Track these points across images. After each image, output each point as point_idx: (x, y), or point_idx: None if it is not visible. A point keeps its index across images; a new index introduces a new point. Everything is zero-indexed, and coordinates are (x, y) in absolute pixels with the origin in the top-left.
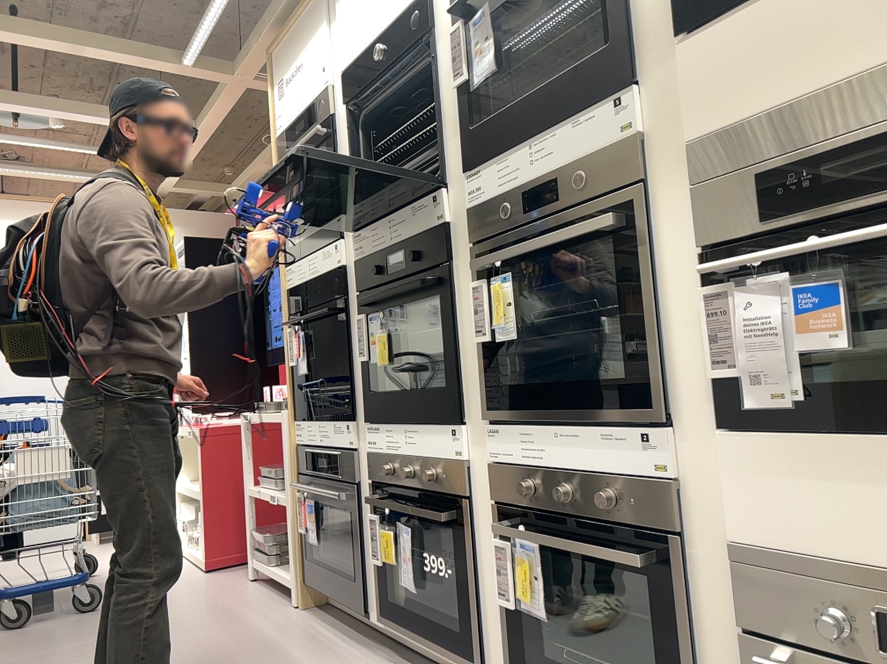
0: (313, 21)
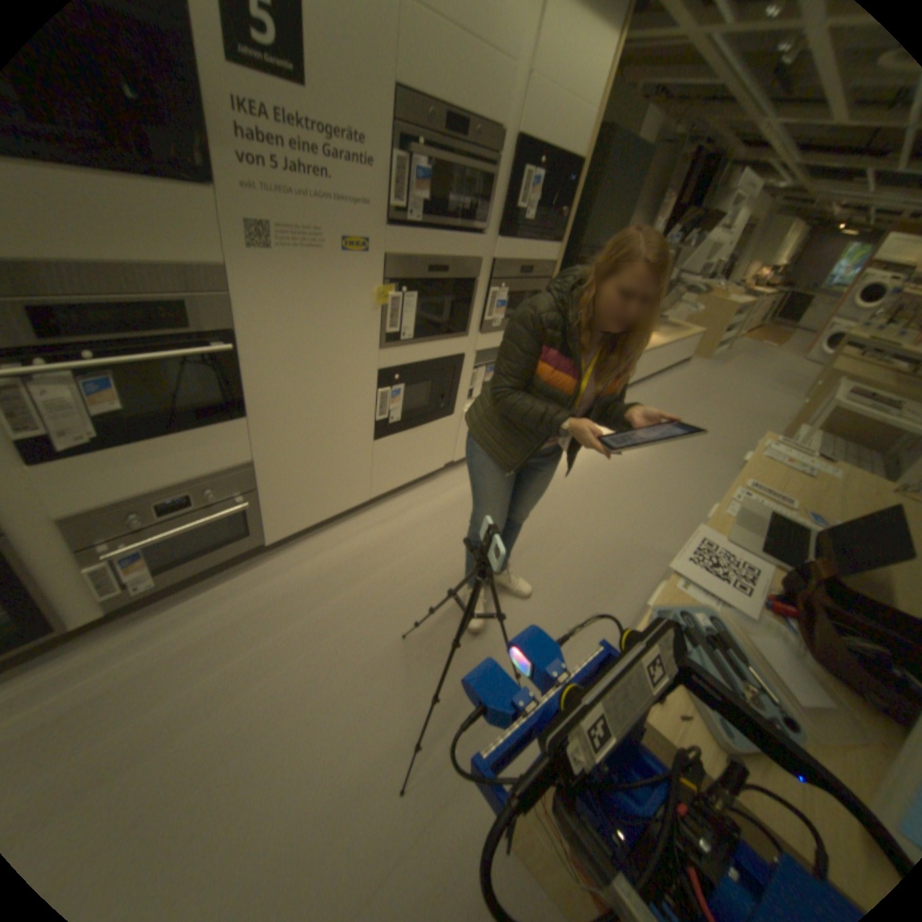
0: None
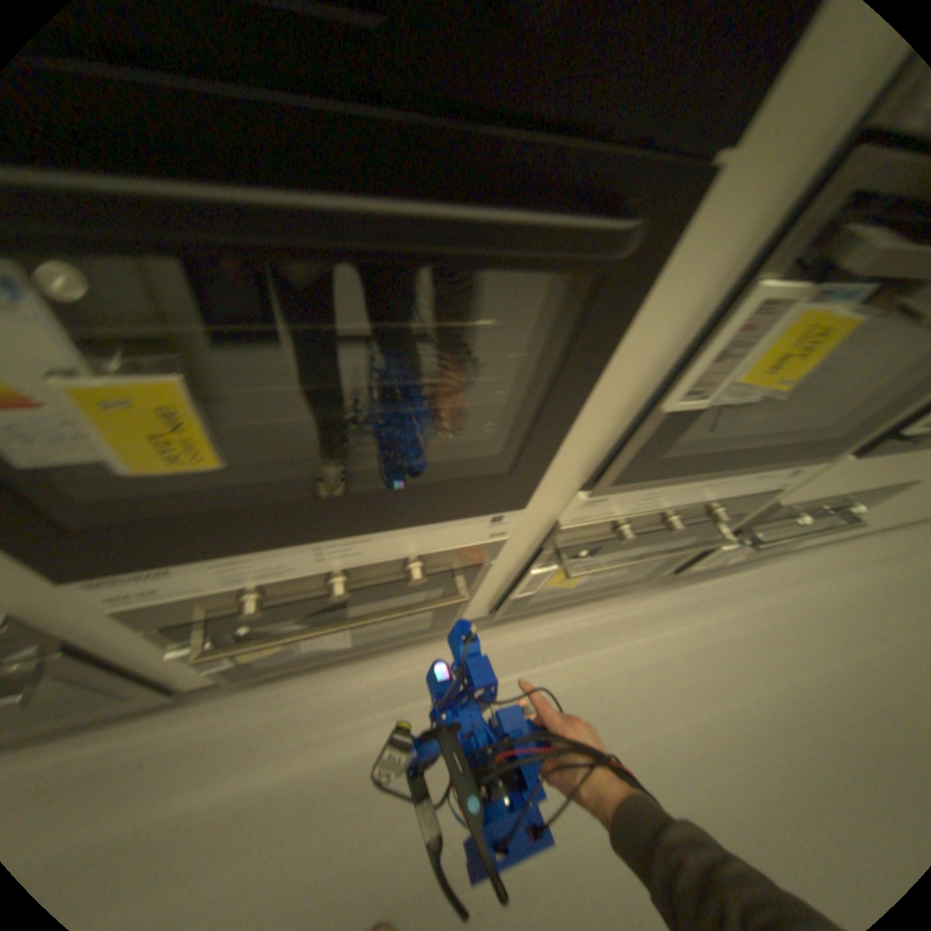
0: None
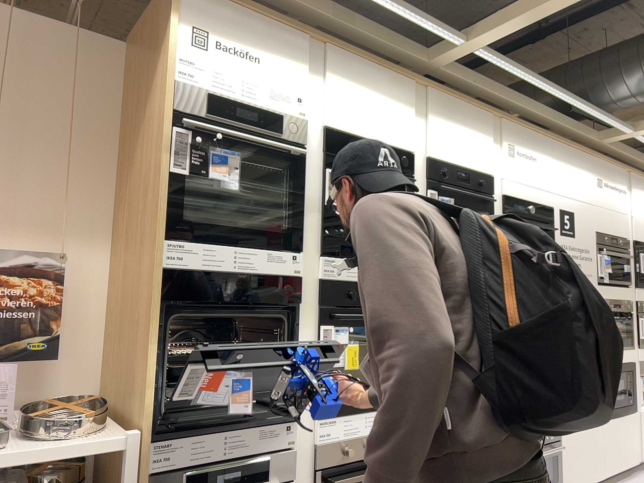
0: (291, 47)
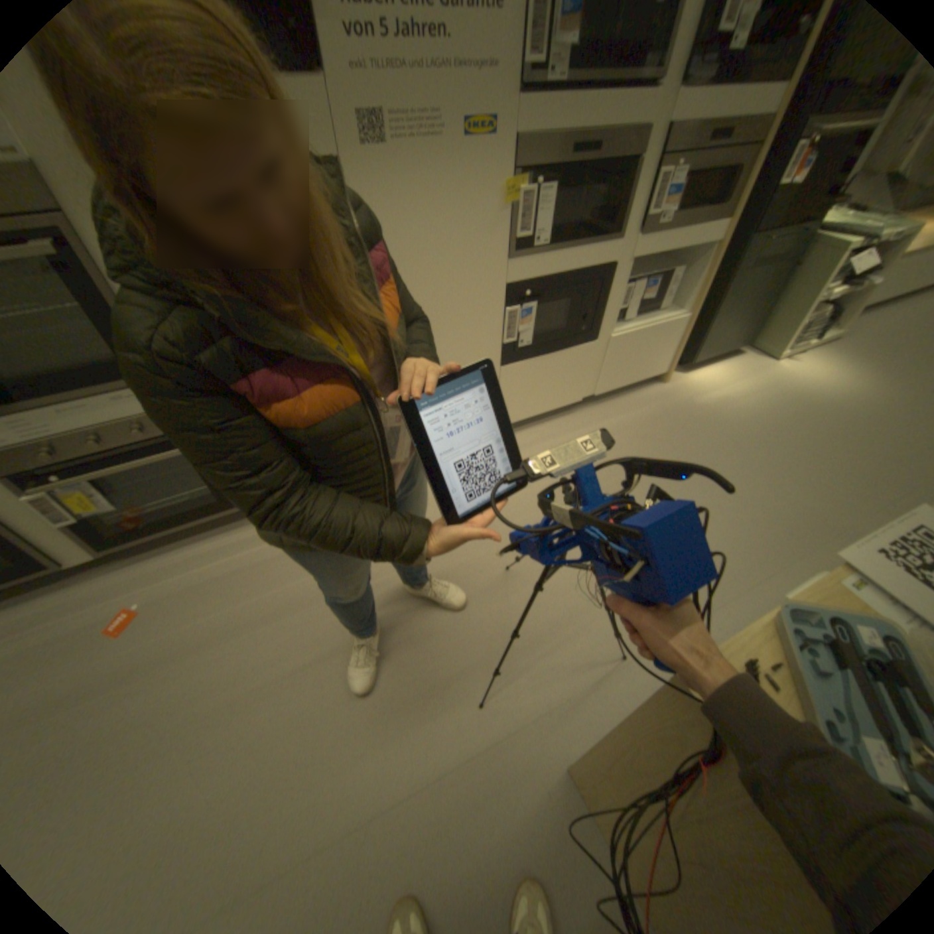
0: None
